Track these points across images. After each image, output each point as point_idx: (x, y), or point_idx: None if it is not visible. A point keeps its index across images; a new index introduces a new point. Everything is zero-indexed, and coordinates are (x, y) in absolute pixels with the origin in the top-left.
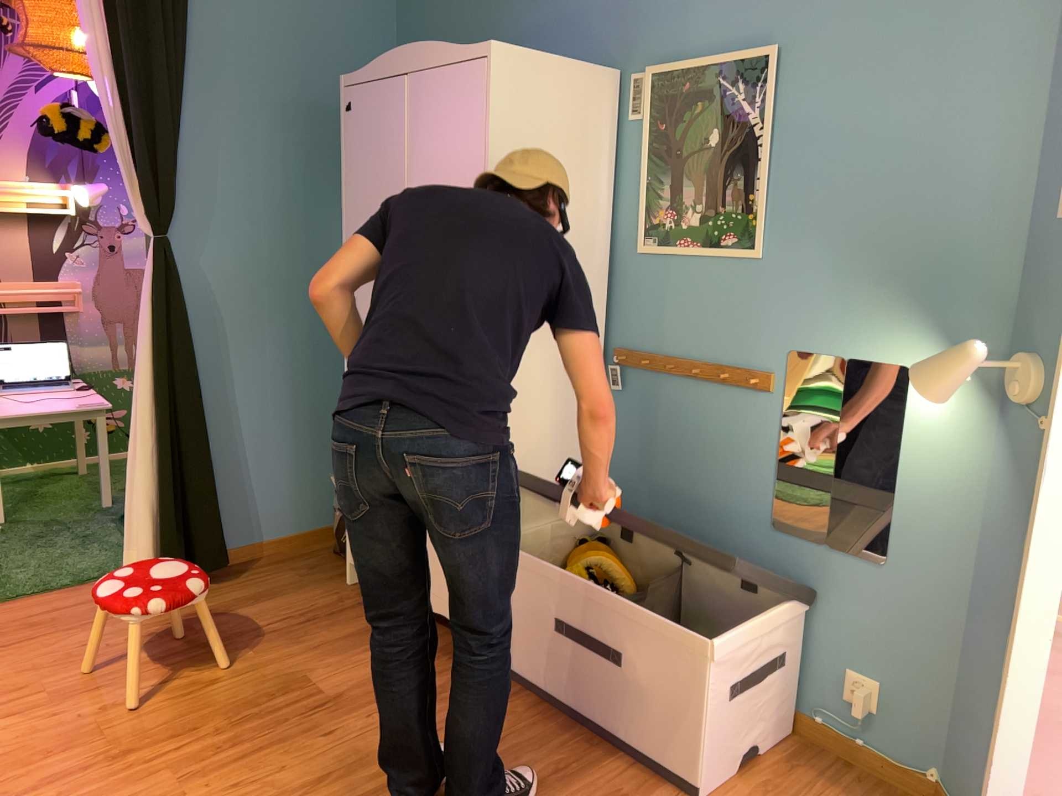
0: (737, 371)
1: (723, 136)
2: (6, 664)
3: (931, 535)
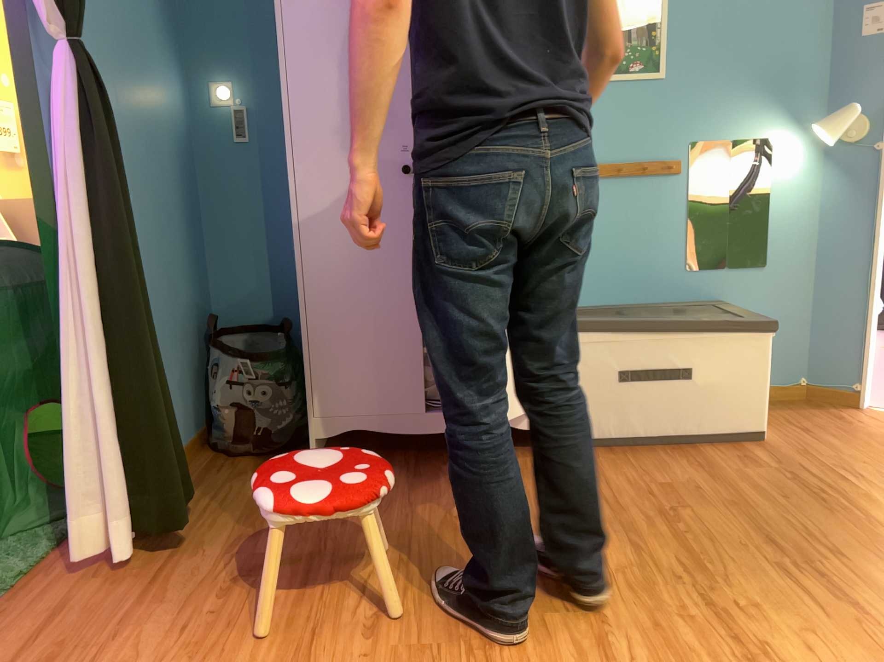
0: (651, 164)
1: None
2: None
3: (792, 239)
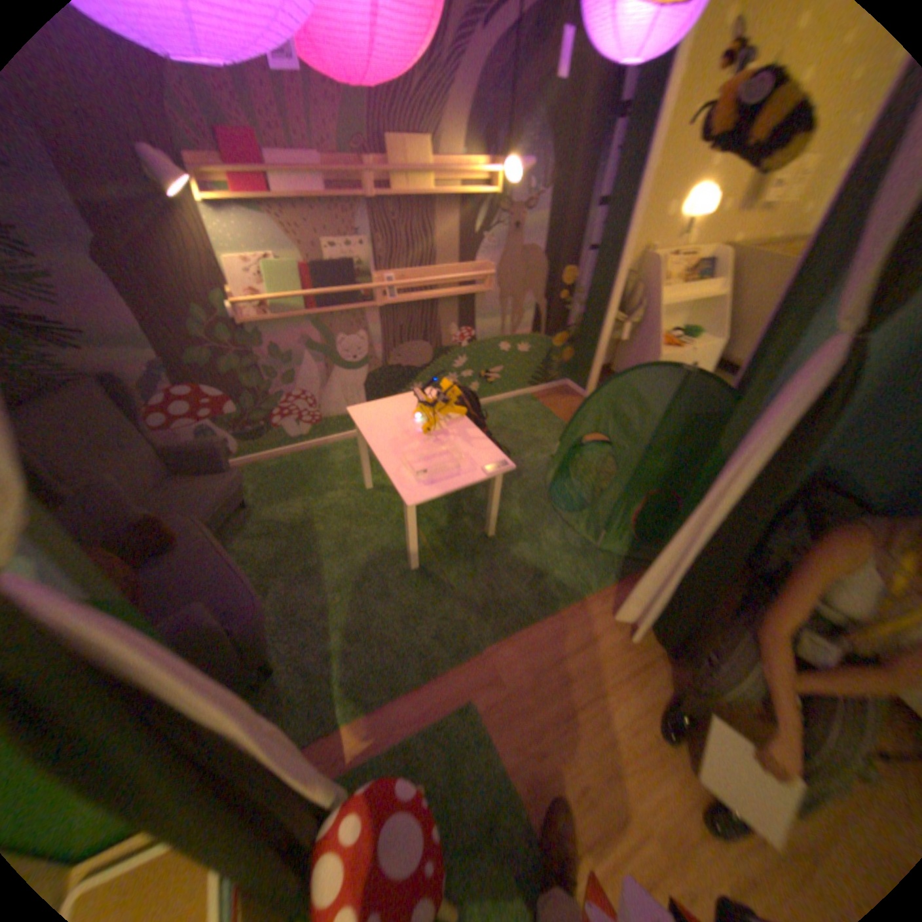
0: None
1: None
2: (588, 758)
3: None
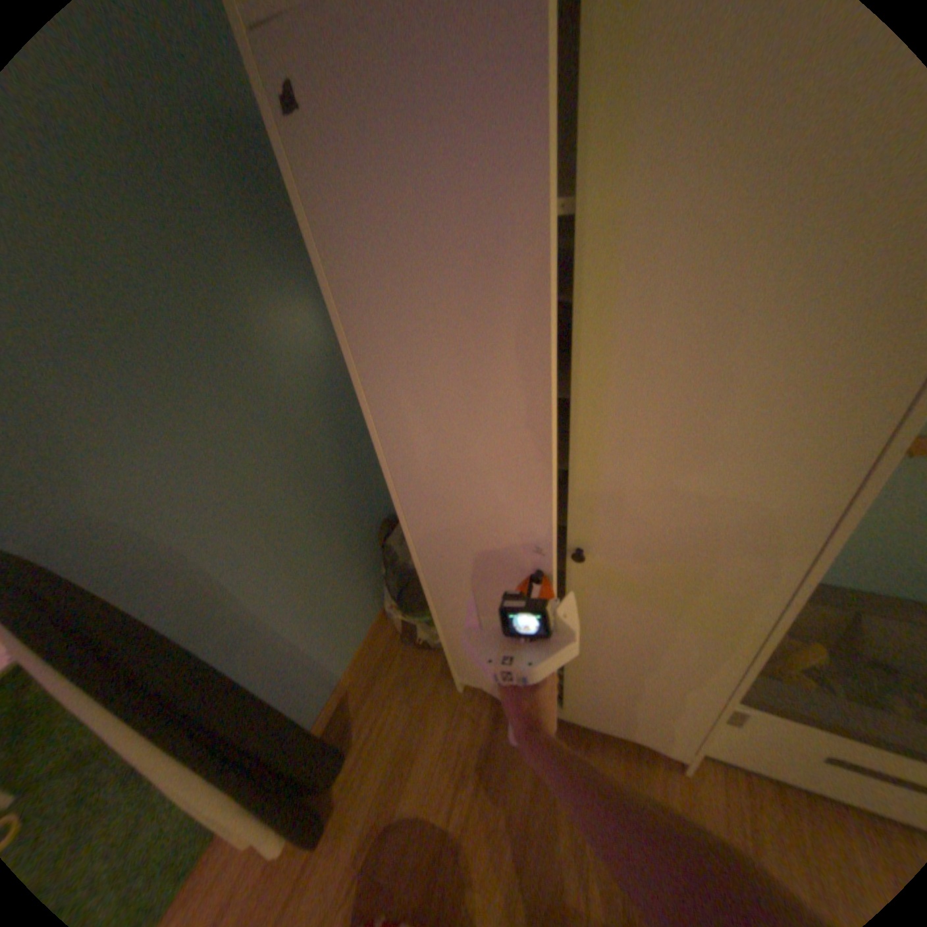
0: None
1: None
2: None
3: None
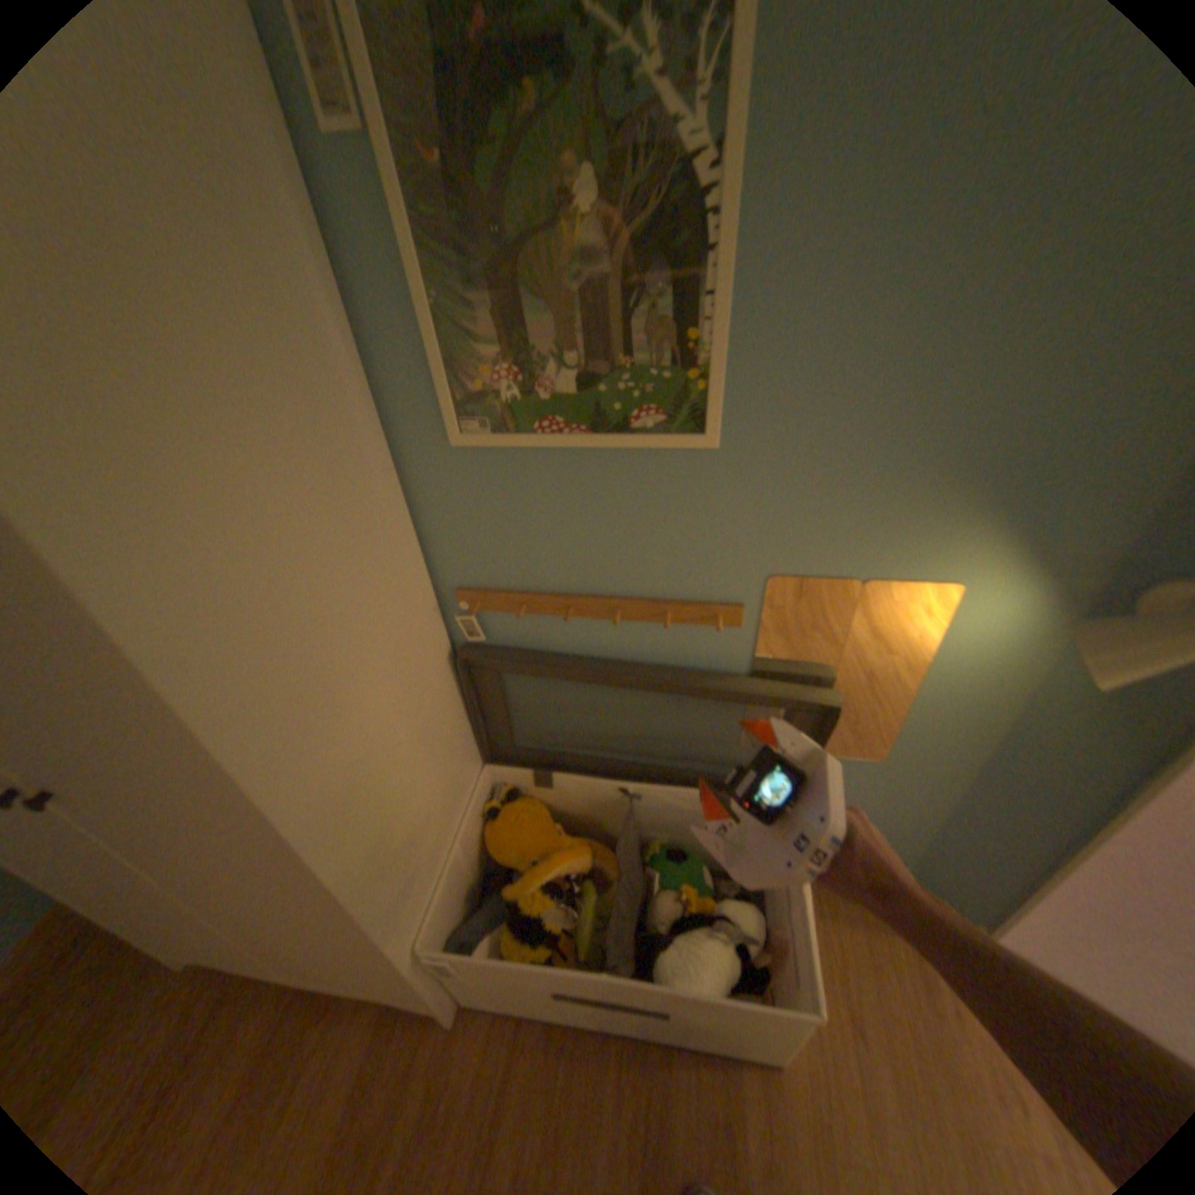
0: (684, 607)
1: (615, 180)
2: None
3: (950, 735)
